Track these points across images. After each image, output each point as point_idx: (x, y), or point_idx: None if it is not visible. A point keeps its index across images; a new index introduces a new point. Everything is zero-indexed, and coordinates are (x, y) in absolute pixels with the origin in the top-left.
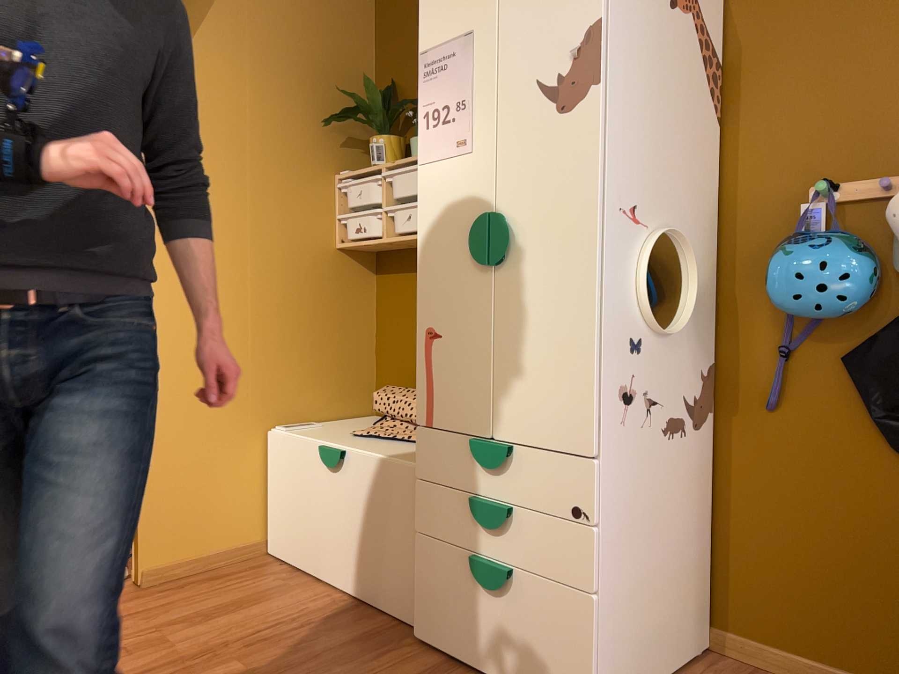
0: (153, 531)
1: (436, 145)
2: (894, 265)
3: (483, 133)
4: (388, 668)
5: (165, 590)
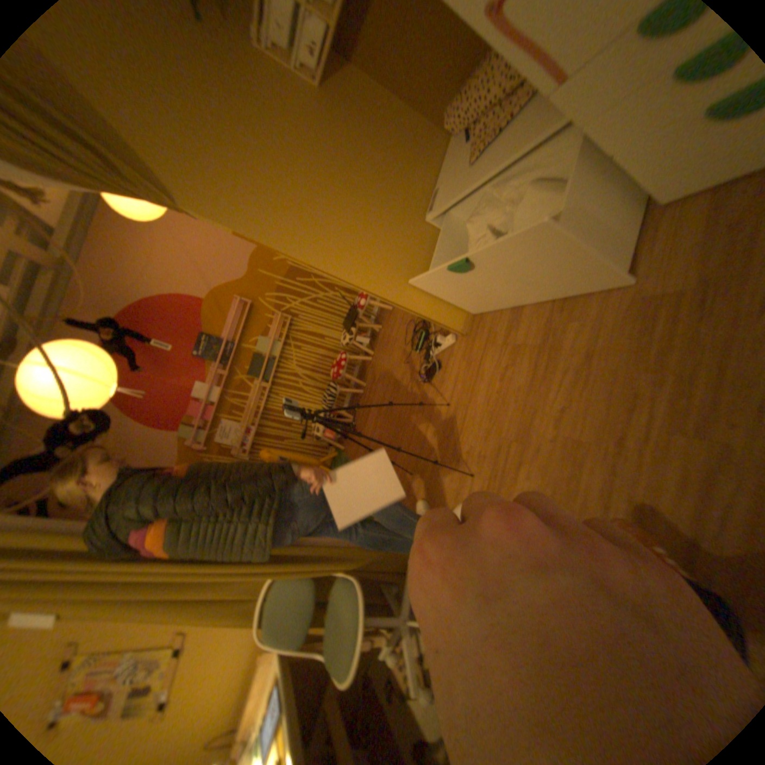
0: (445, 315)
1: None
2: None
3: None
4: (673, 238)
5: (479, 324)
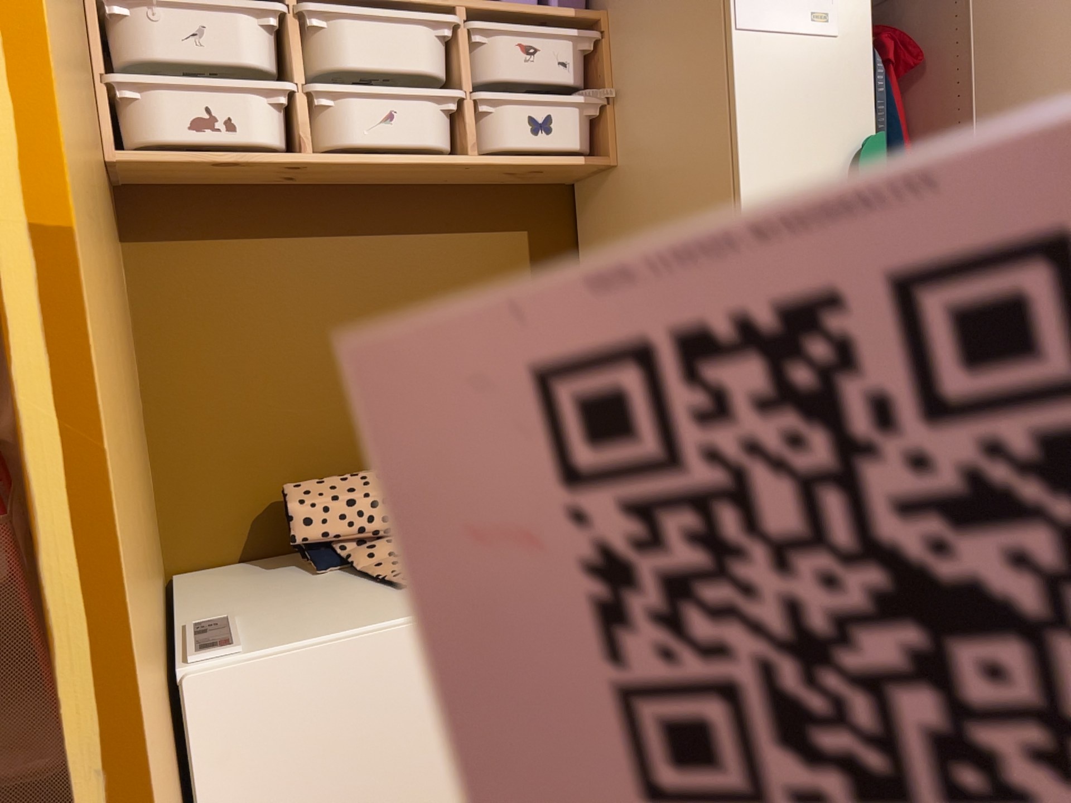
0: None
1: (772, 7)
2: None
3: (854, 16)
4: None
5: None
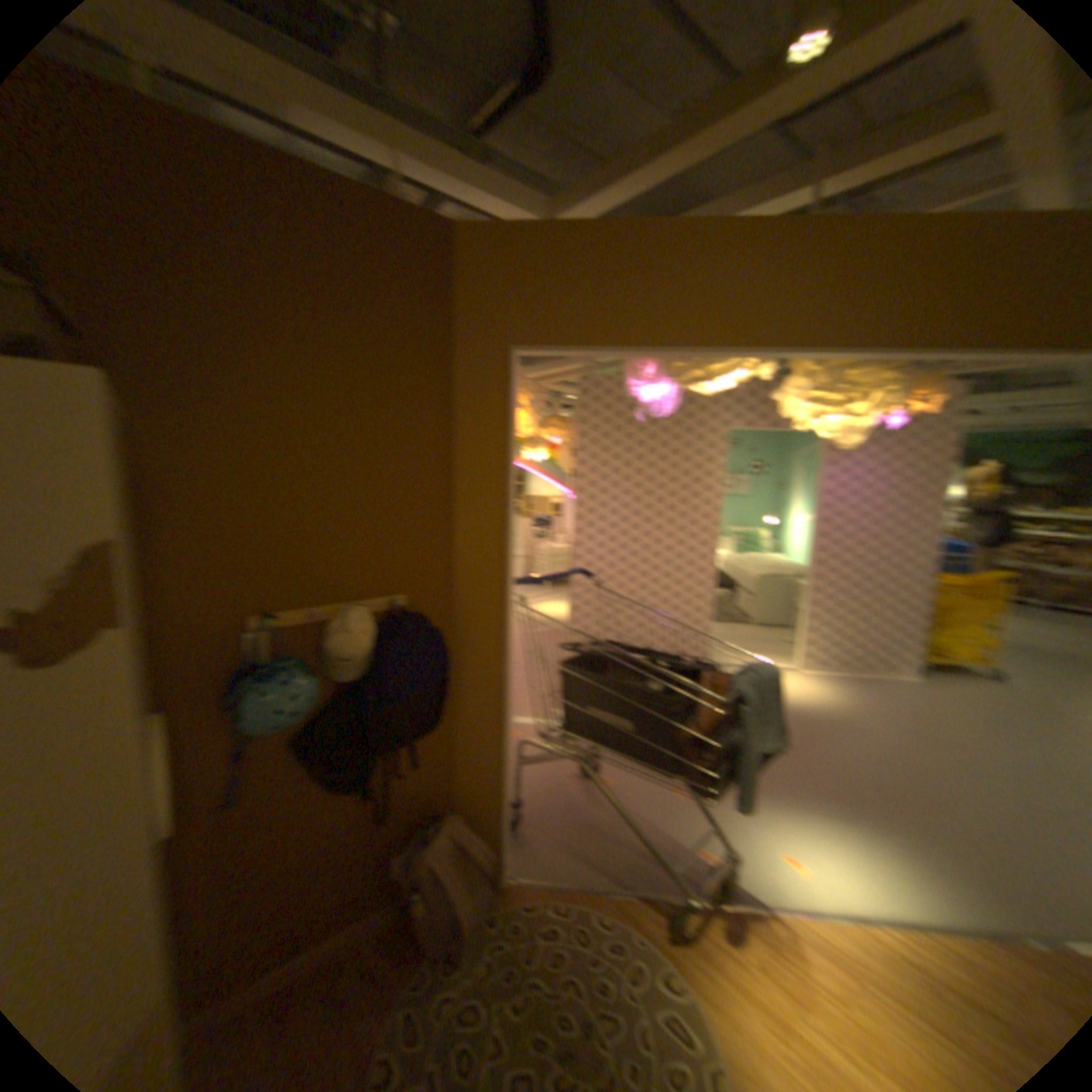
0: None
1: None
2: (324, 674)
3: None
4: None
5: None
